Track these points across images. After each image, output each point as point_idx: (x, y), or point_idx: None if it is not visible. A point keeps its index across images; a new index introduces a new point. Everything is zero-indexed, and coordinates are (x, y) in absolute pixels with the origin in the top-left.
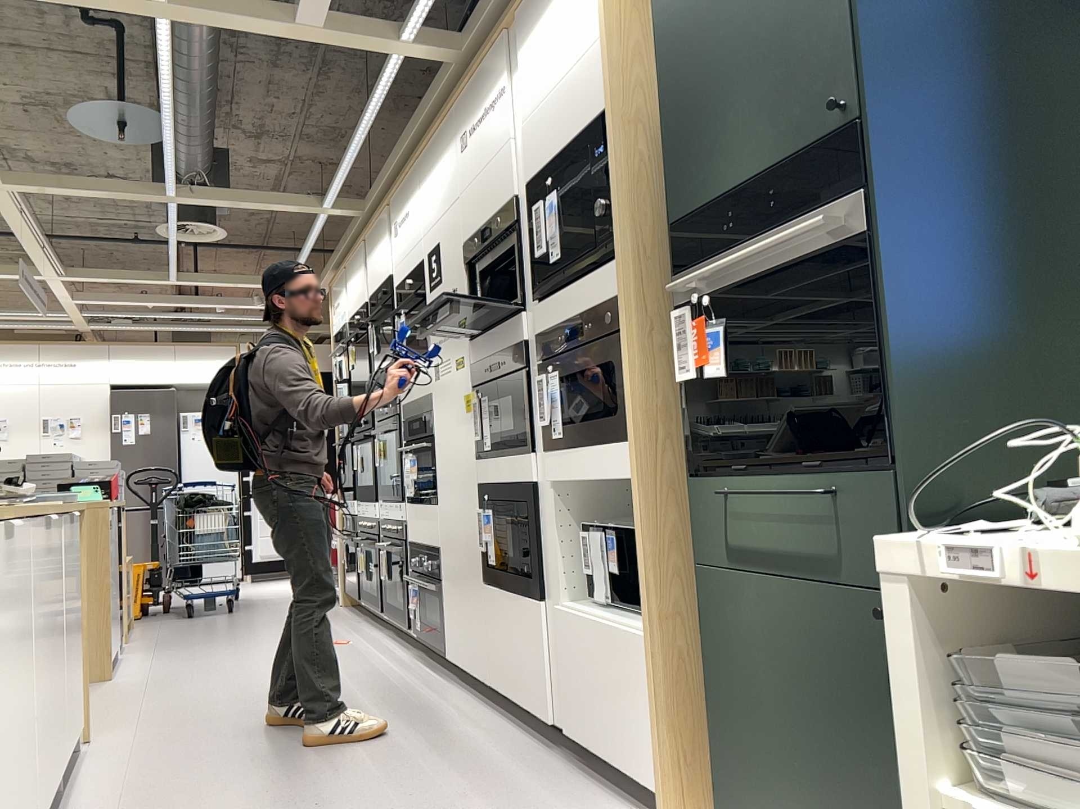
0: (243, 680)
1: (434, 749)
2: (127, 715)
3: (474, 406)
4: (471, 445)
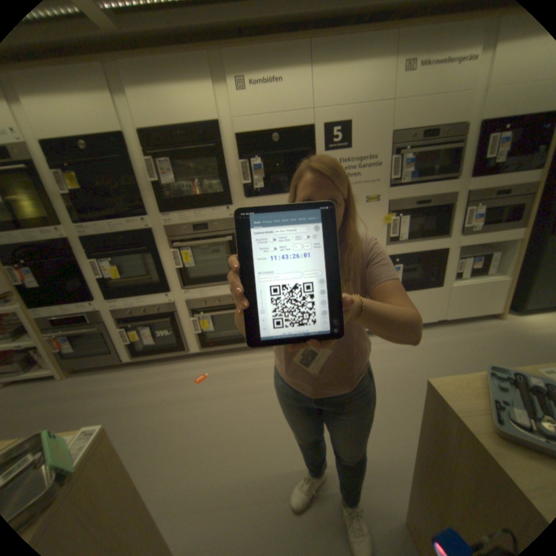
0: (259, 430)
1: (424, 353)
2: (325, 508)
3: (392, 221)
4: (380, 239)
